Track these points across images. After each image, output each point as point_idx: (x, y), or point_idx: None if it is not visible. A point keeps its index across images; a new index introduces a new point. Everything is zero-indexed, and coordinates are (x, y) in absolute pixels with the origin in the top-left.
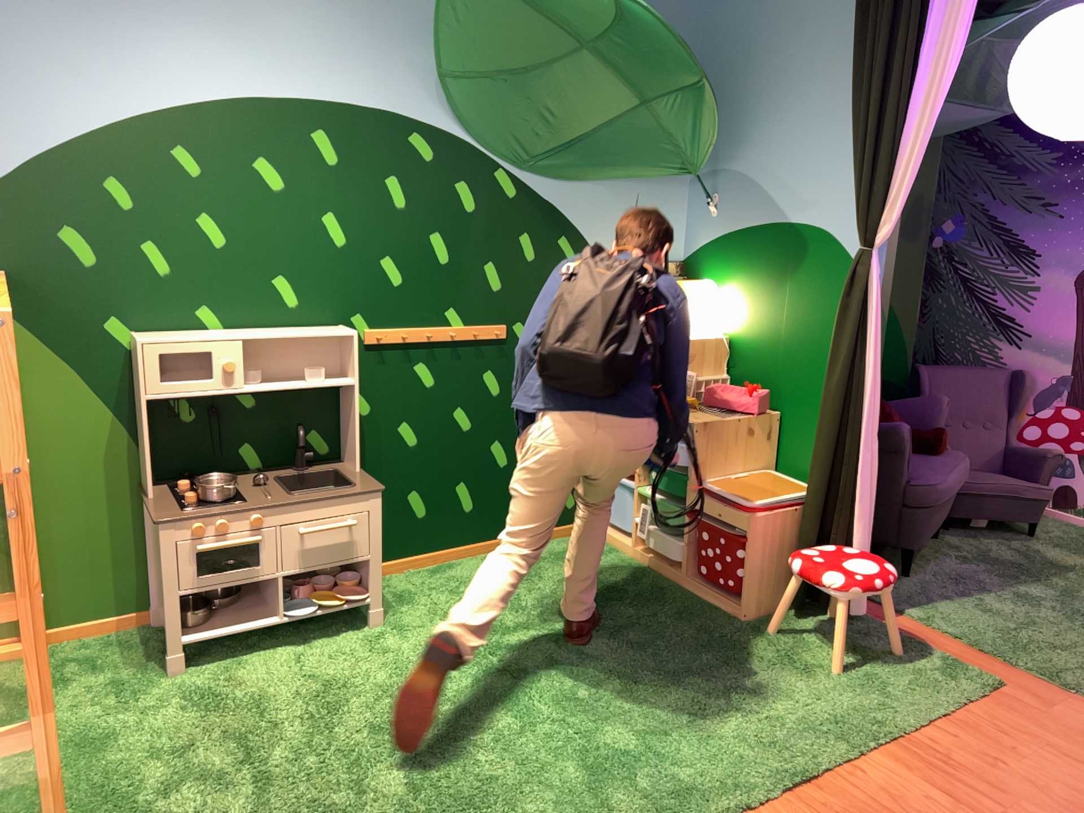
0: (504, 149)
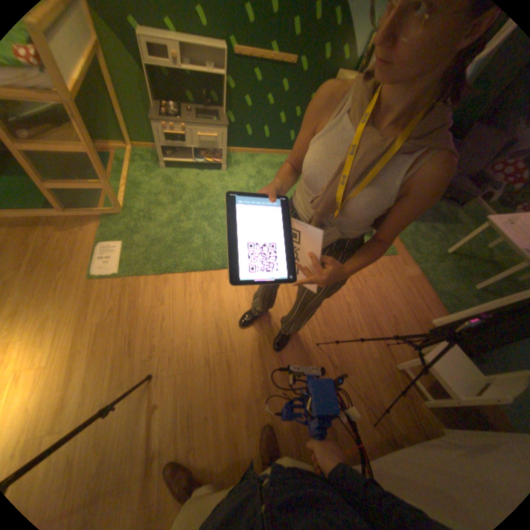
0: None
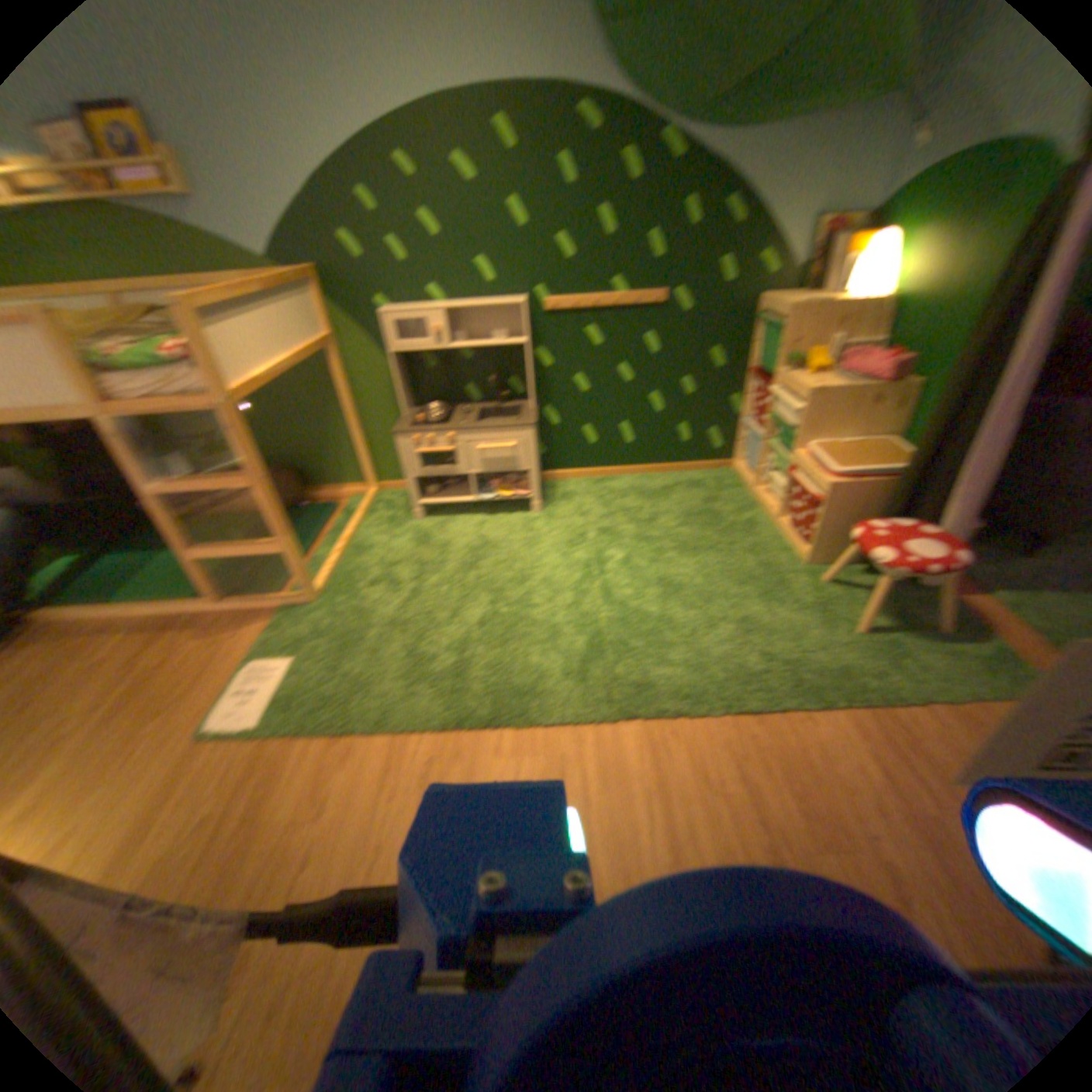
0: (667, 93)
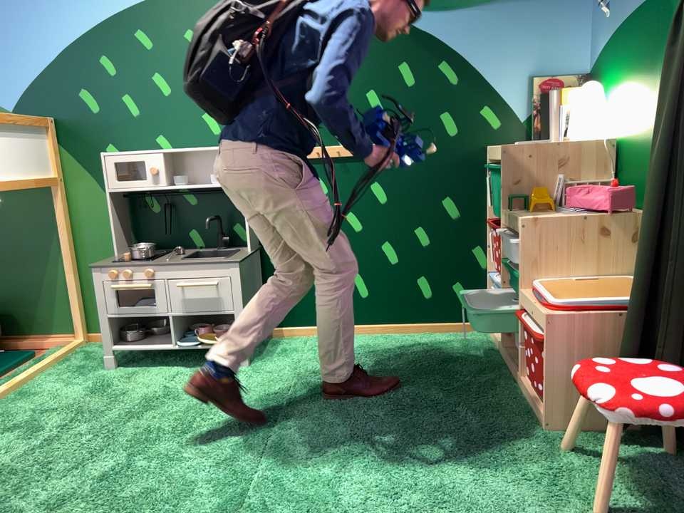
0: None
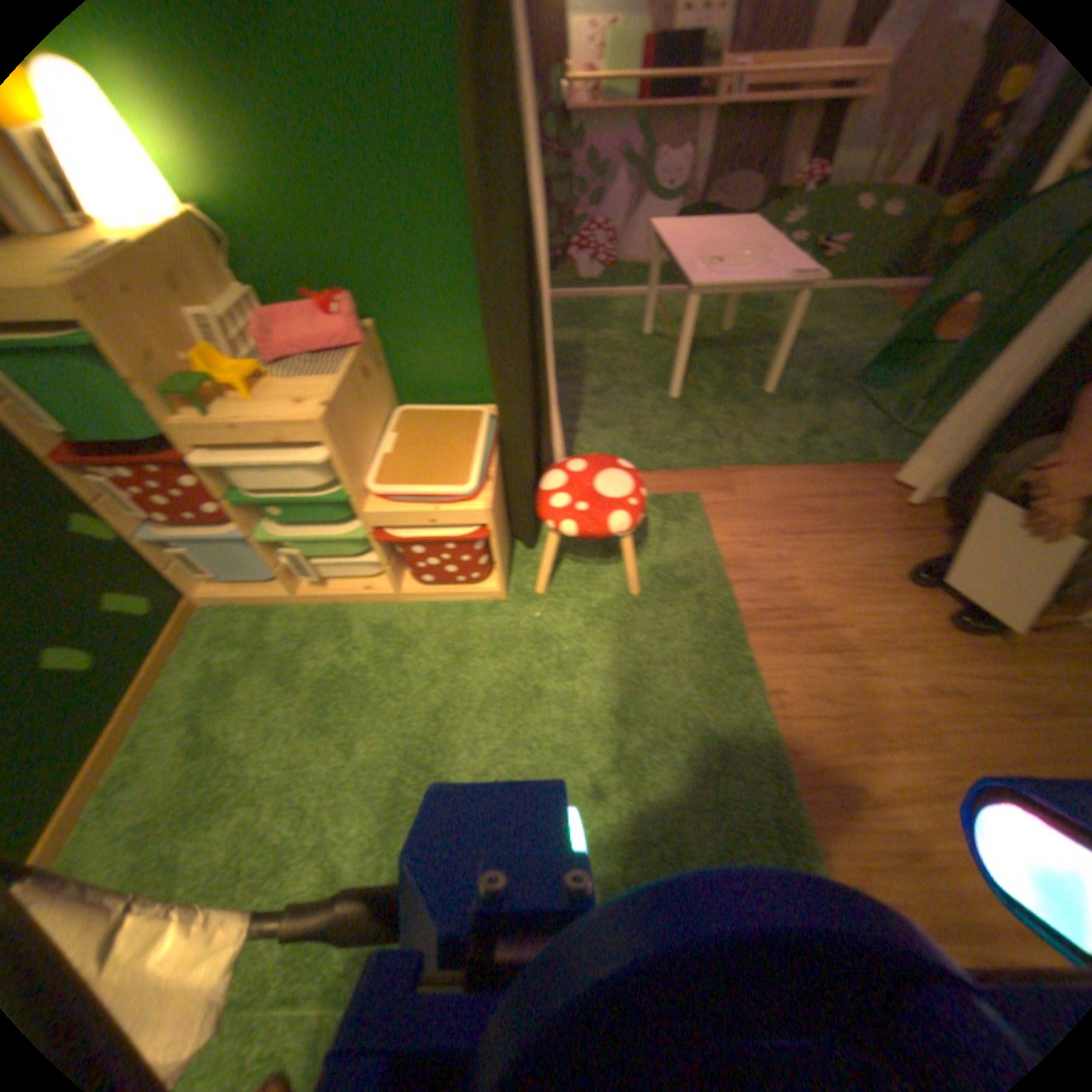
0: None
